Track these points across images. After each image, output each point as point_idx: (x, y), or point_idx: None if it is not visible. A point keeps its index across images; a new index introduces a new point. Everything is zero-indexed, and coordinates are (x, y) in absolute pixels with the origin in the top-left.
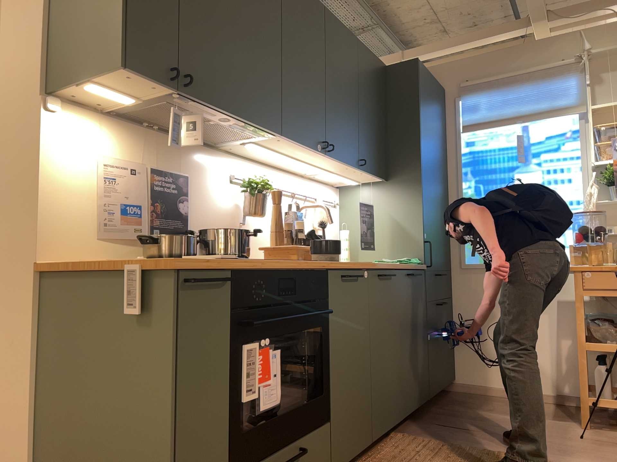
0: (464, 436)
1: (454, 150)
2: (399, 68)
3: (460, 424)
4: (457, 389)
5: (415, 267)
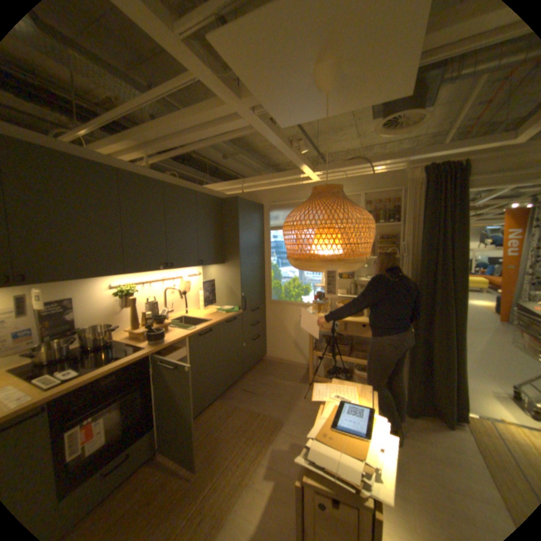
0: (250, 400)
1: (267, 239)
2: (228, 201)
3: (253, 390)
4: (266, 359)
5: (232, 315)
